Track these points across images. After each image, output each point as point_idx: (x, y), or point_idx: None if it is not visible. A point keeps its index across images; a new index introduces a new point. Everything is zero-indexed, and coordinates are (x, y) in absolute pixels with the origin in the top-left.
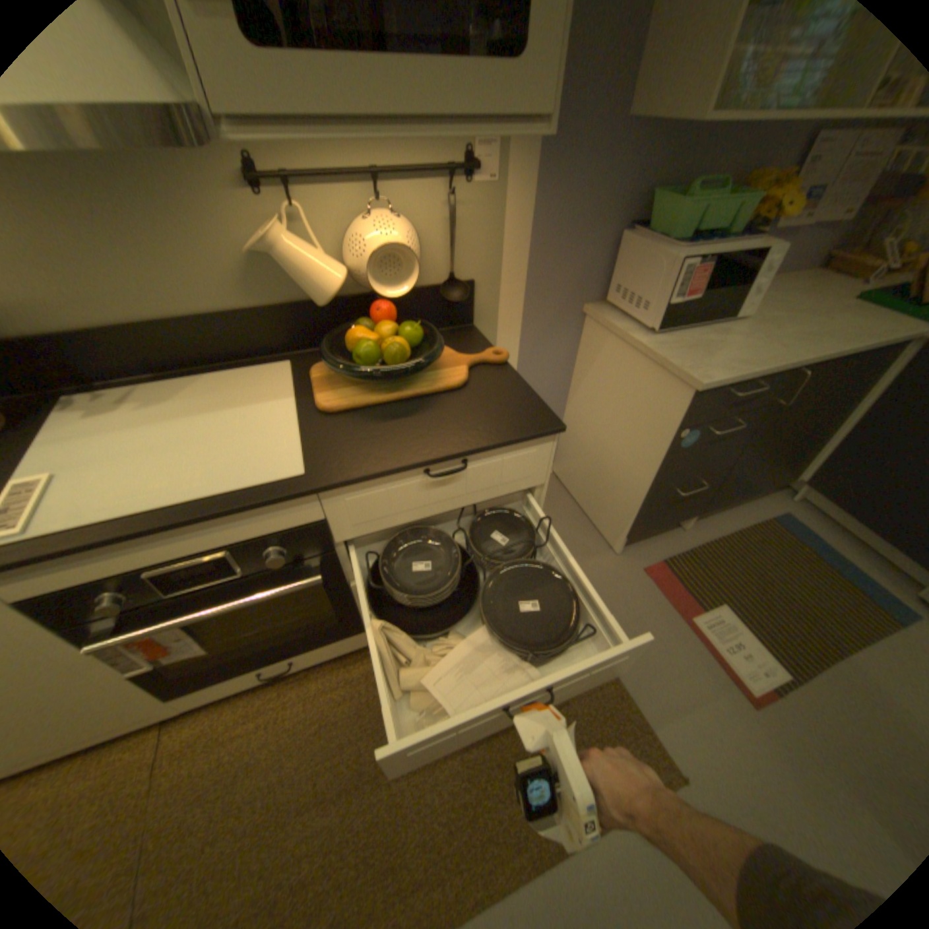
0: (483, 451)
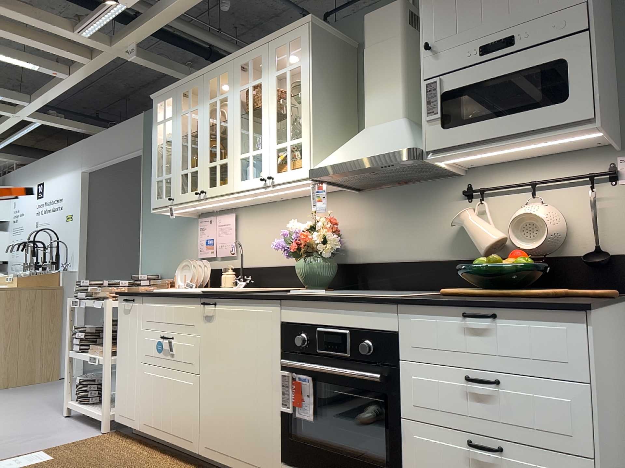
0: (507, 306)
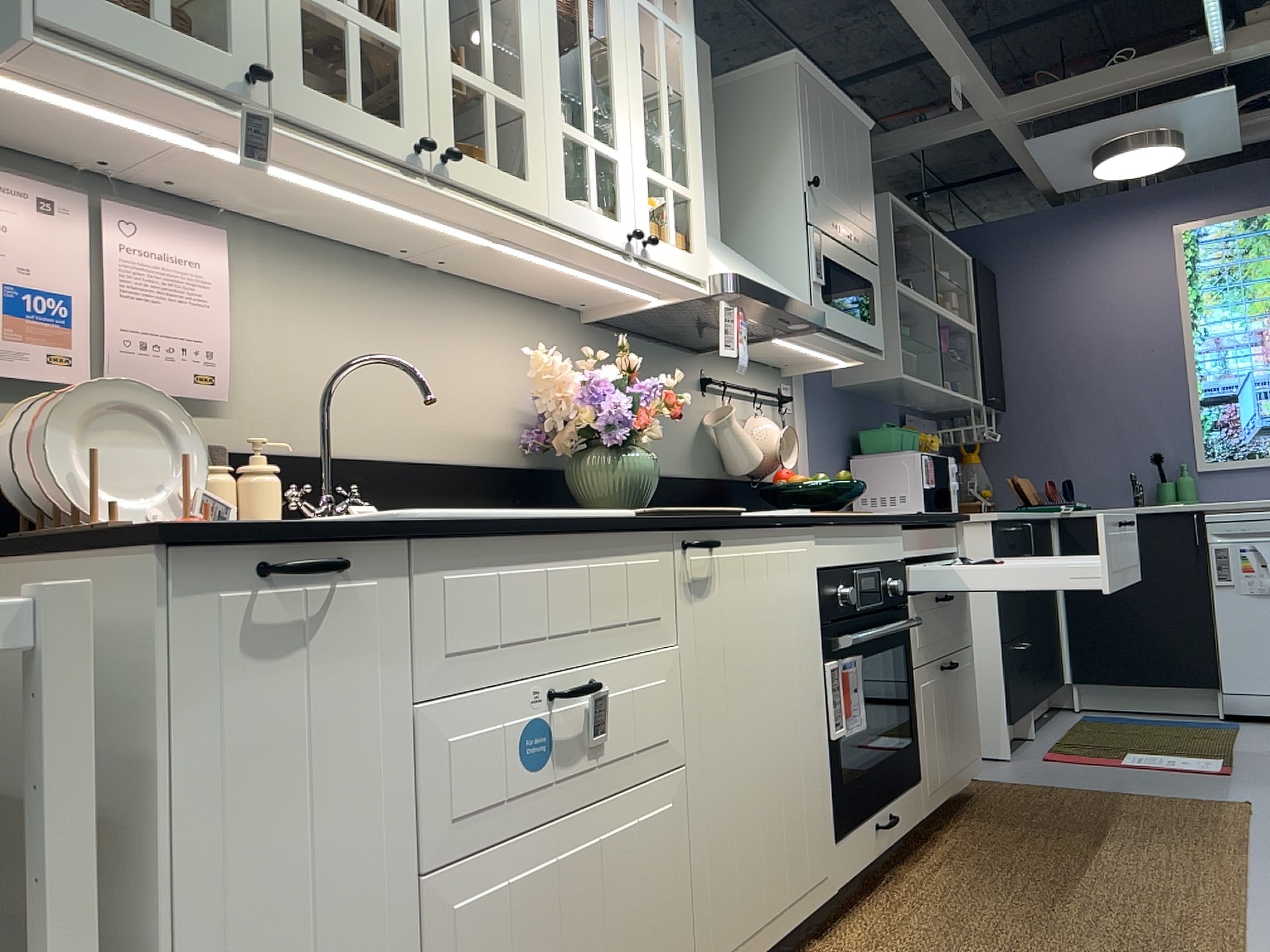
0: (951, 520)
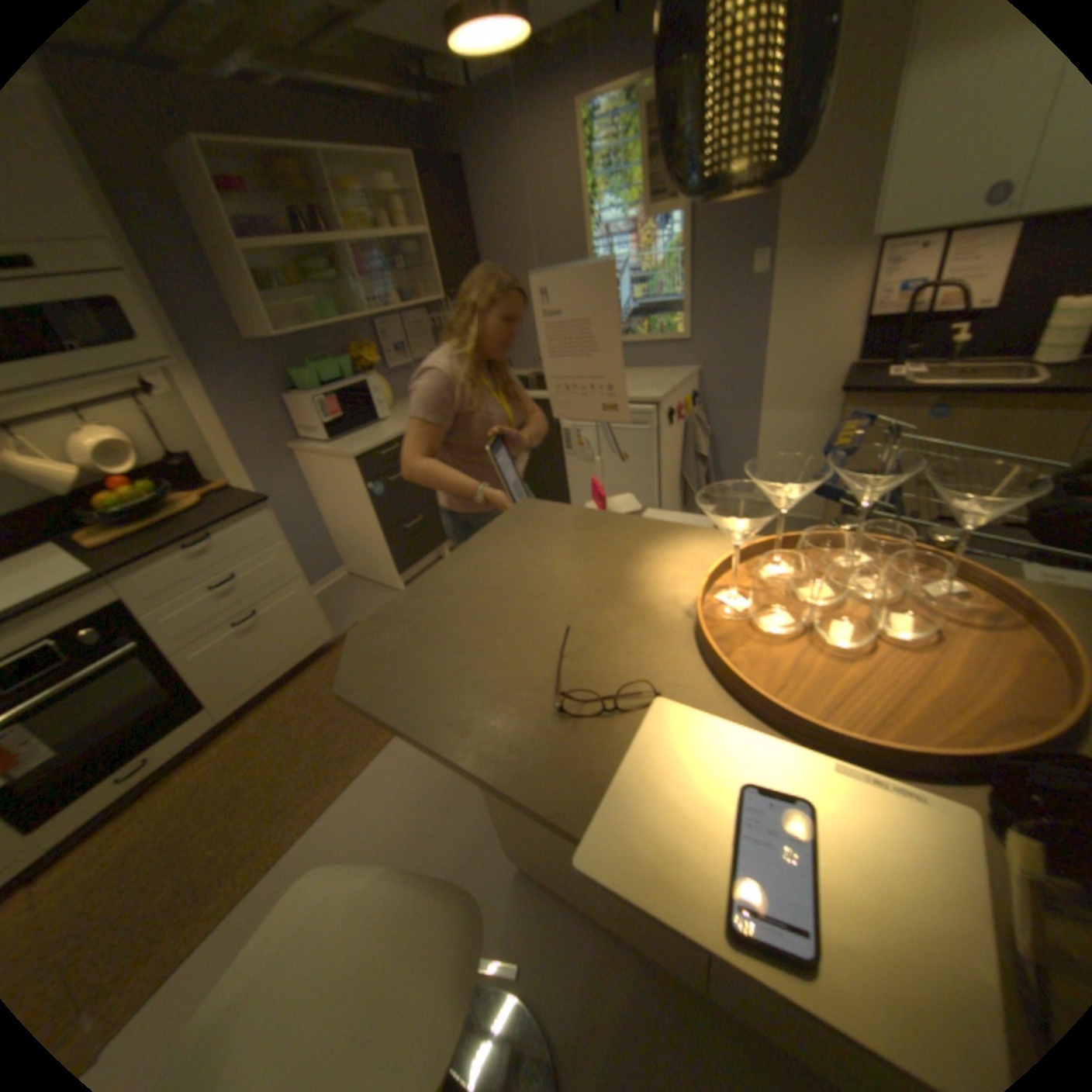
0: (215, 524)
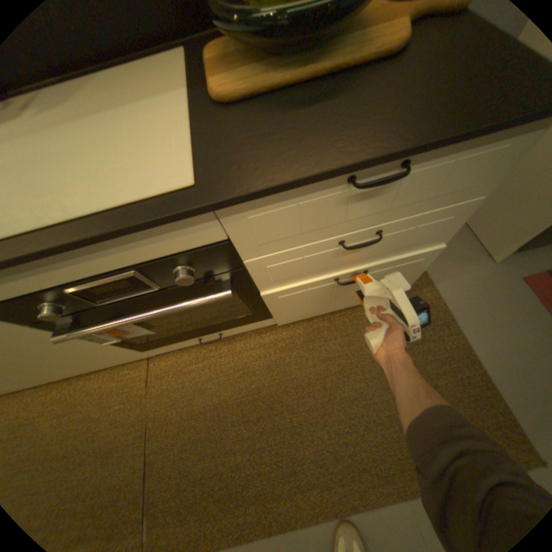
0: (442, 144)
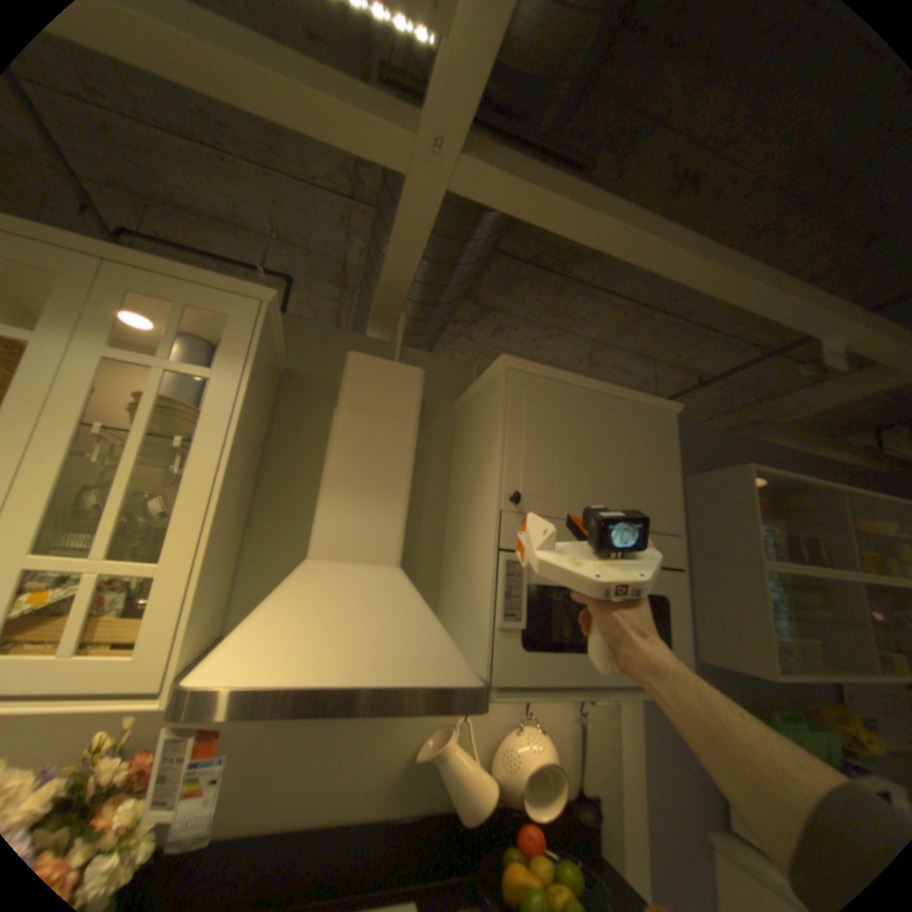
0: None
